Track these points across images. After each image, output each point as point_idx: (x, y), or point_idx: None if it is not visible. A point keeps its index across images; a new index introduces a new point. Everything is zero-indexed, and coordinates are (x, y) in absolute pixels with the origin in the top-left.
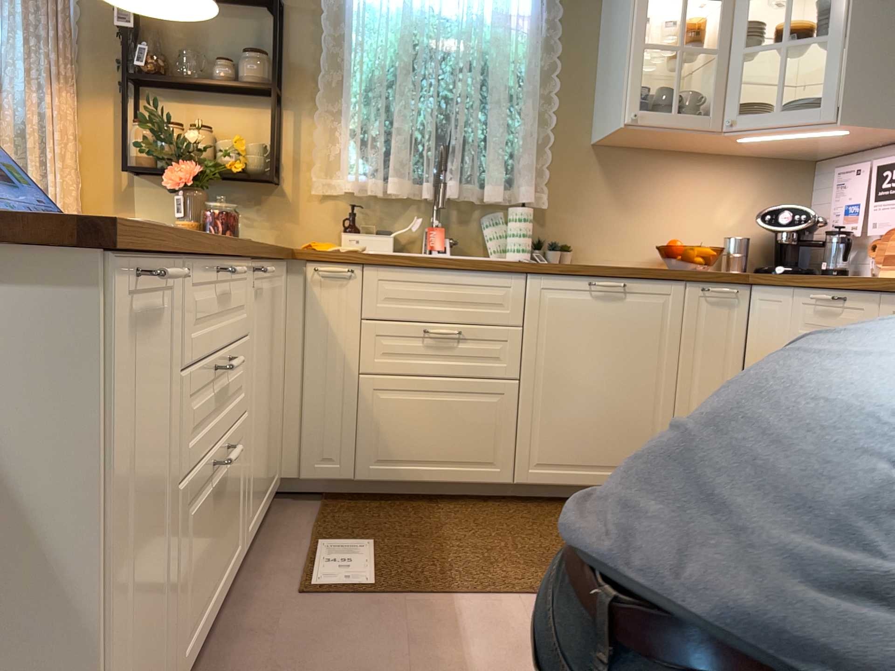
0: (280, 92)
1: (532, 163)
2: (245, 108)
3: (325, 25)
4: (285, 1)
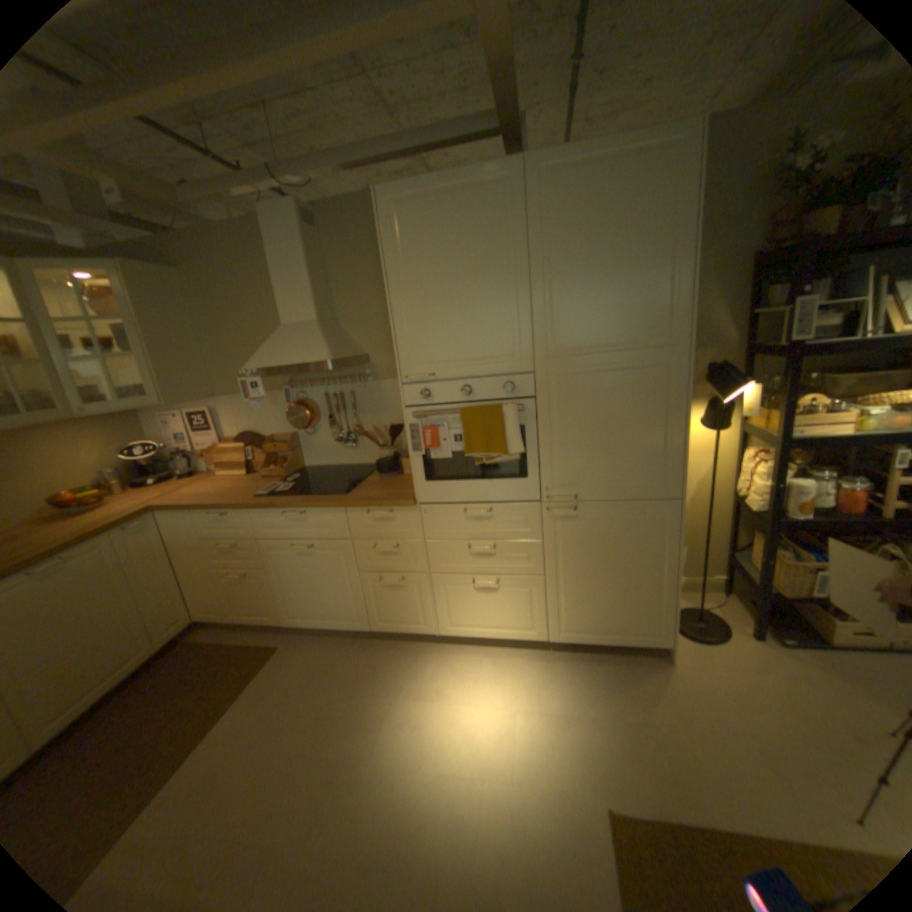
0: None
1: None
2: None
3: None
4: None
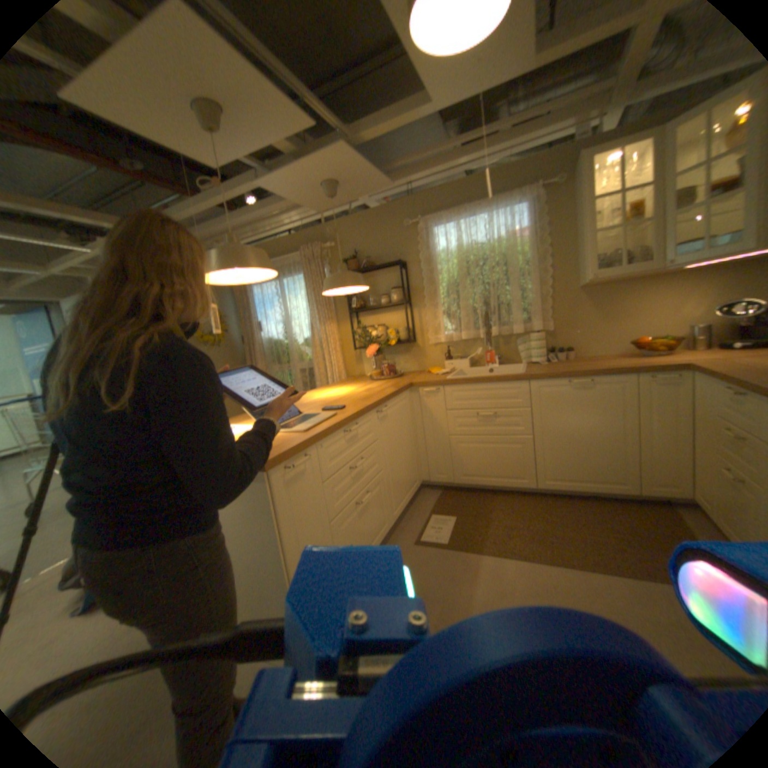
0: (408, 302)
1: (542, 306)
2: (397, 311)
3: (424, 265)
4: (406, 259)
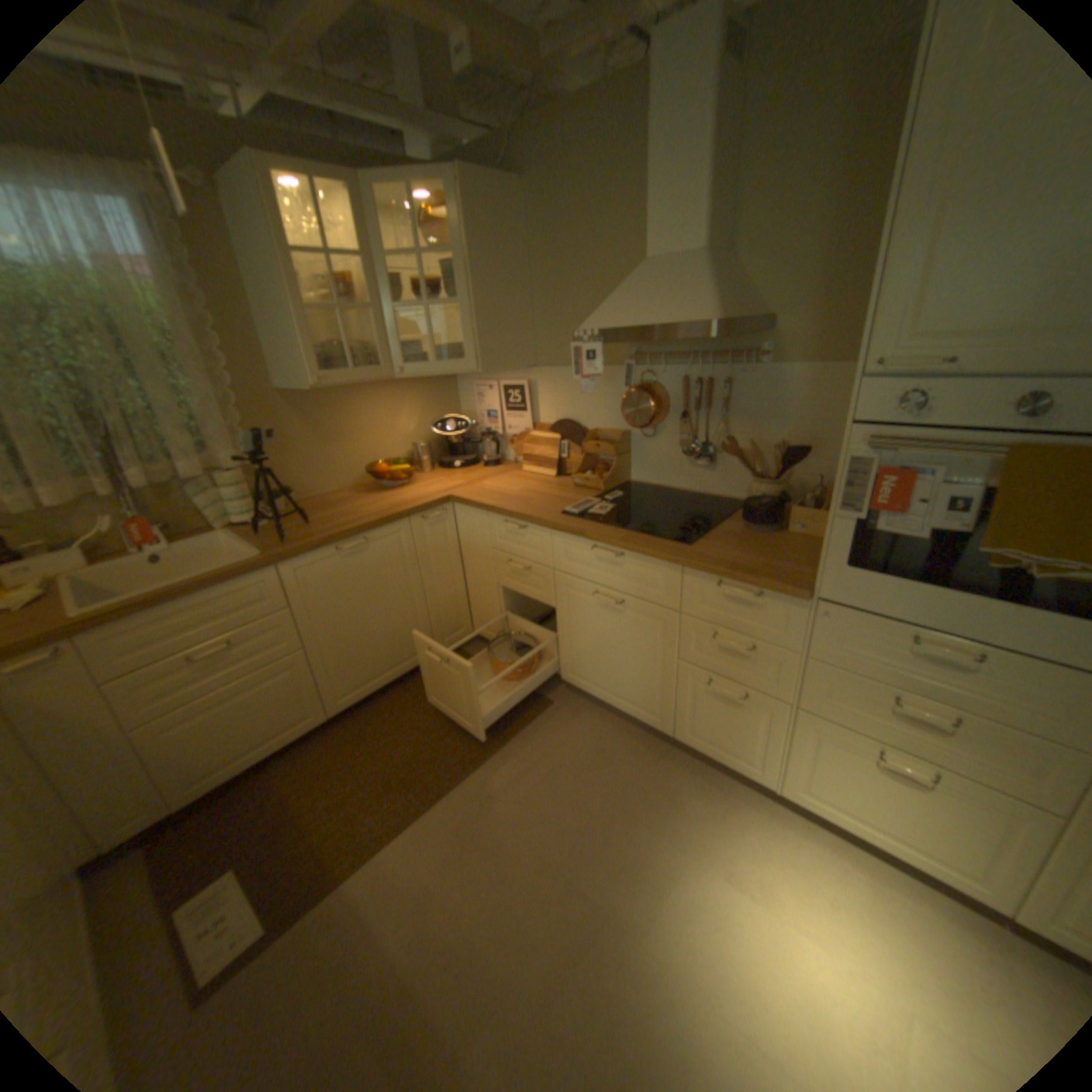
0: None
1: (216, 424)
2: None
3: None
4: None
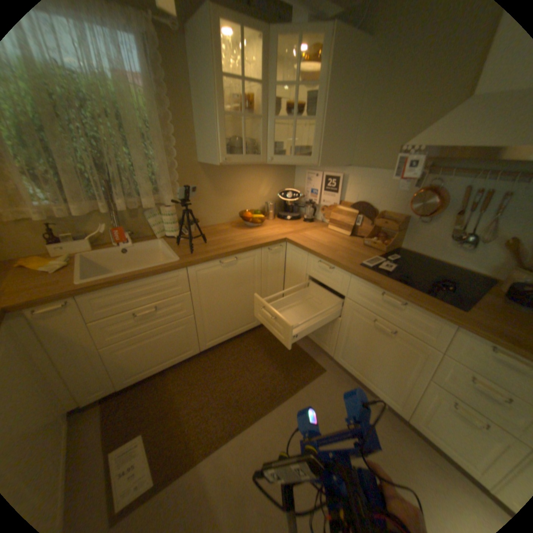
0: None
1: (166, 179)
2: None
3: None
4: None
